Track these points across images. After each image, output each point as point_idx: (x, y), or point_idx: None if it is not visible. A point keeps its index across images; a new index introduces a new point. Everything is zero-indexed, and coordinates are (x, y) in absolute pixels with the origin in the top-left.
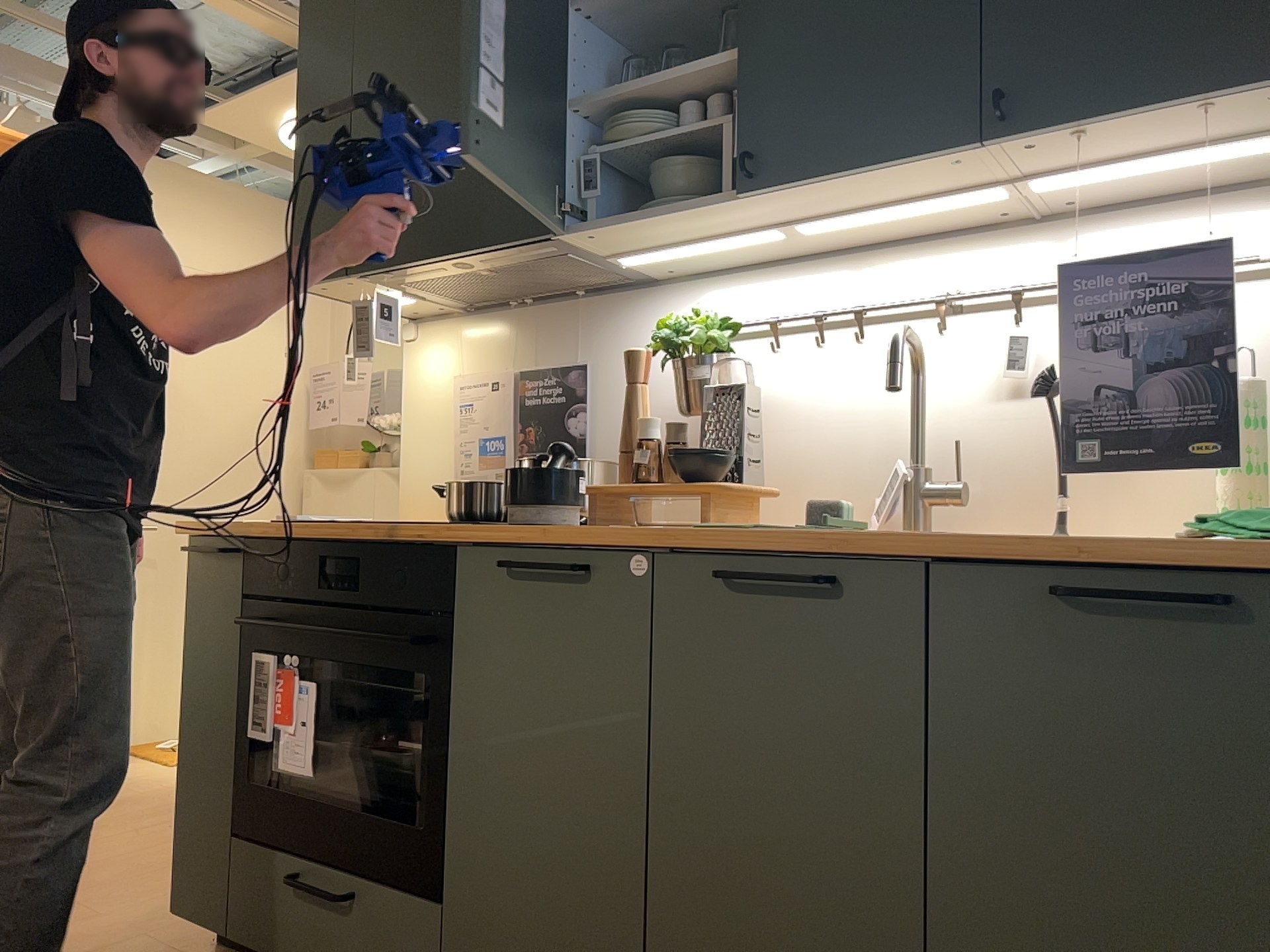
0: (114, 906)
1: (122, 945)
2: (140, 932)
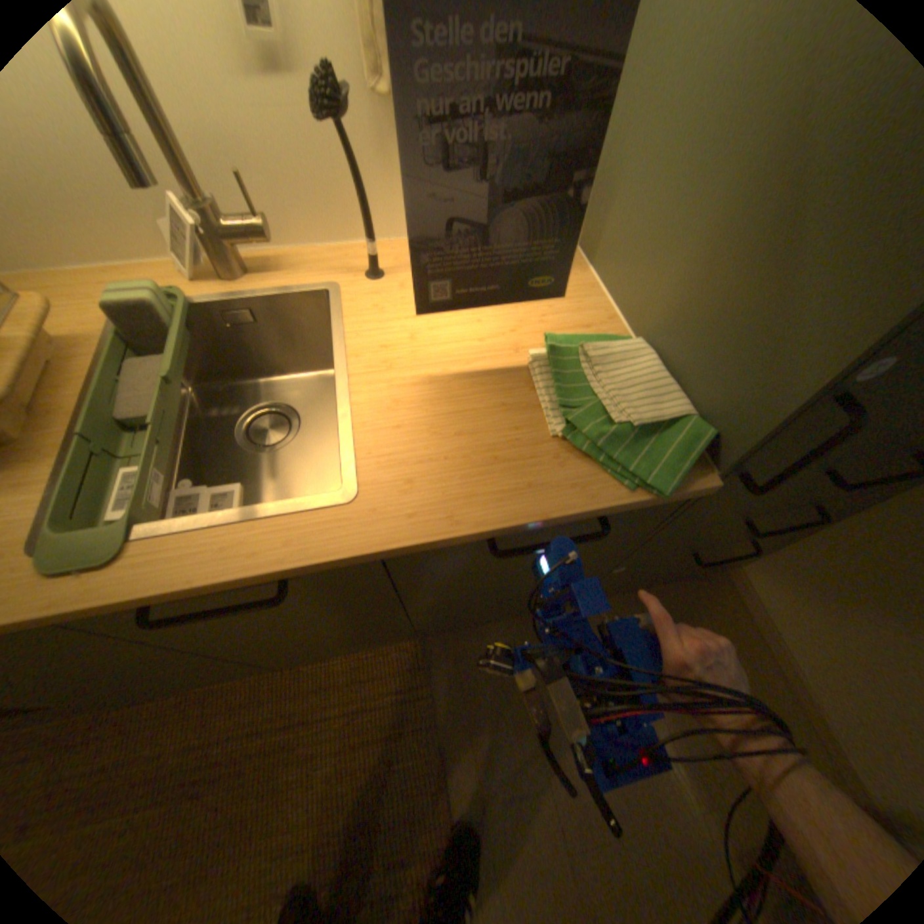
0: None
1: None
2: None
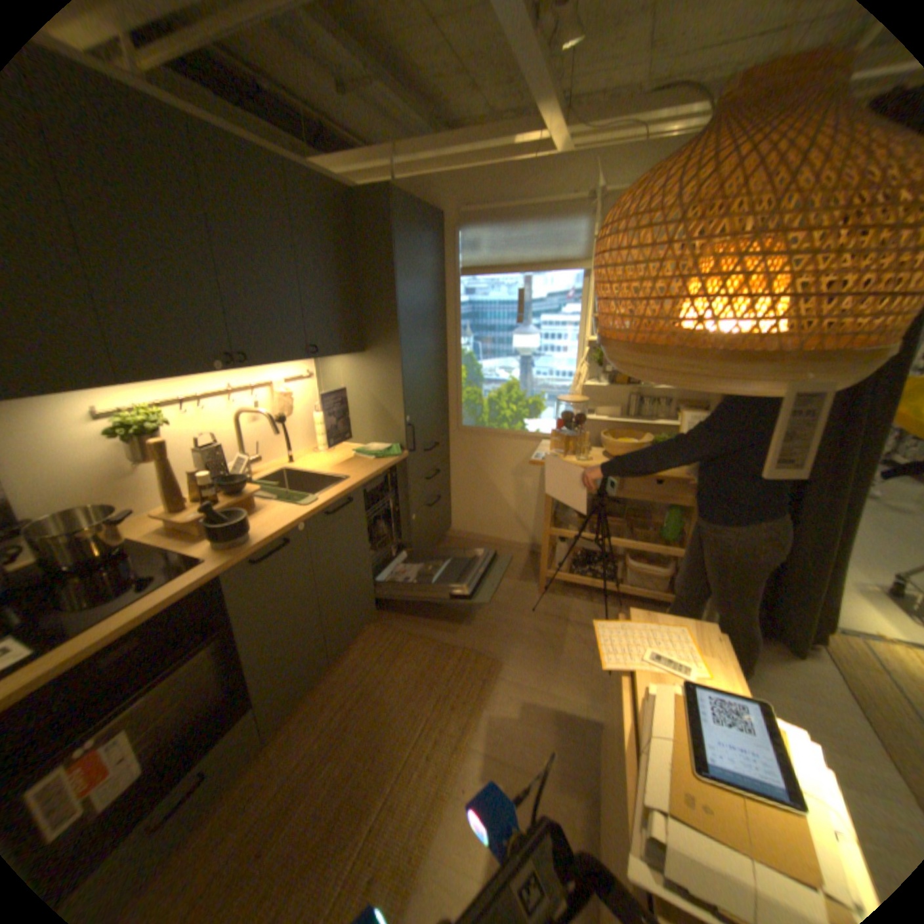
0: None
1: None
2: None
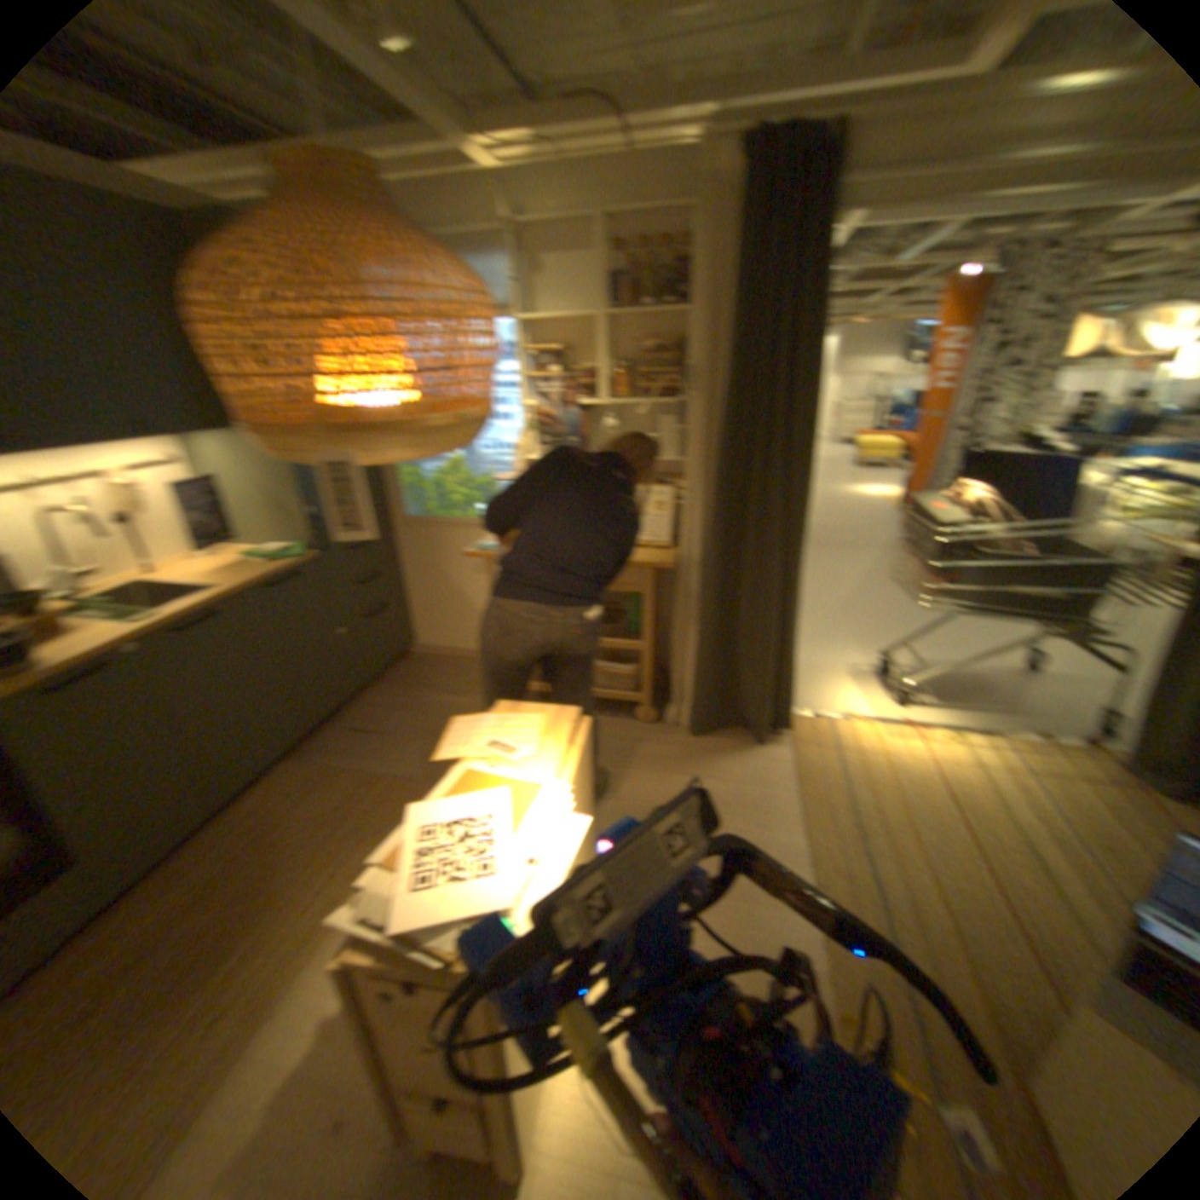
0: None
1: None
2: None
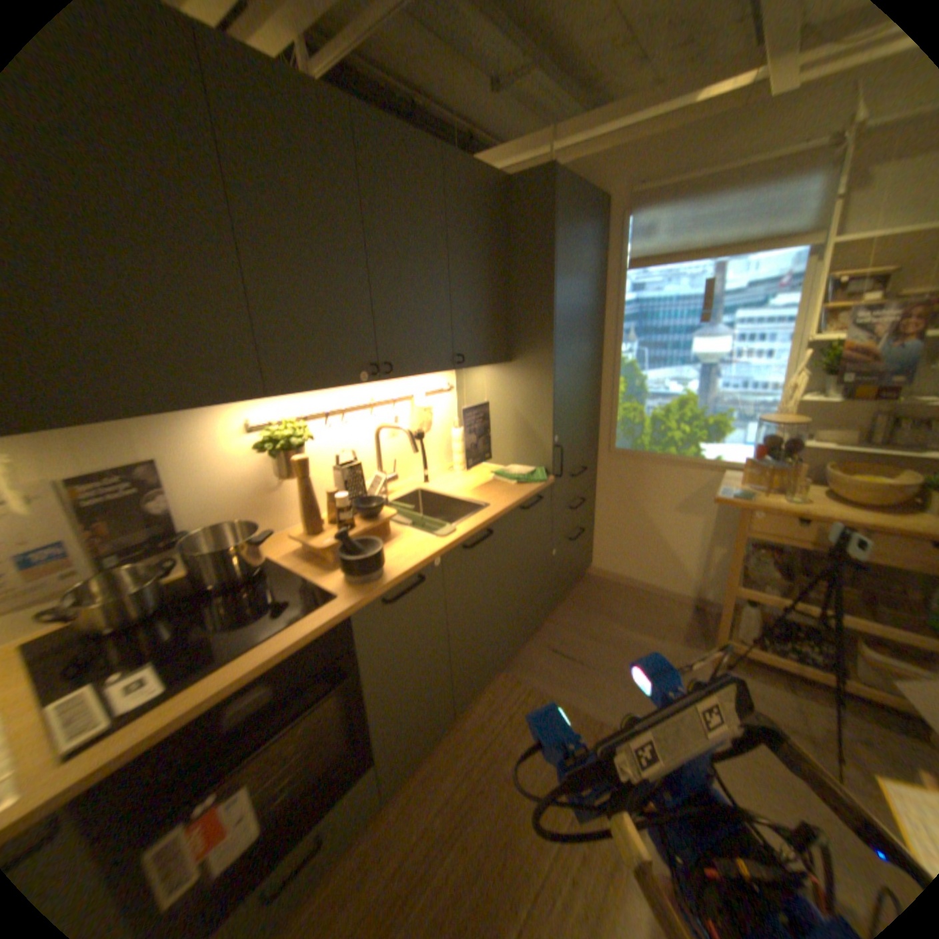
0: None
1: None
2: None
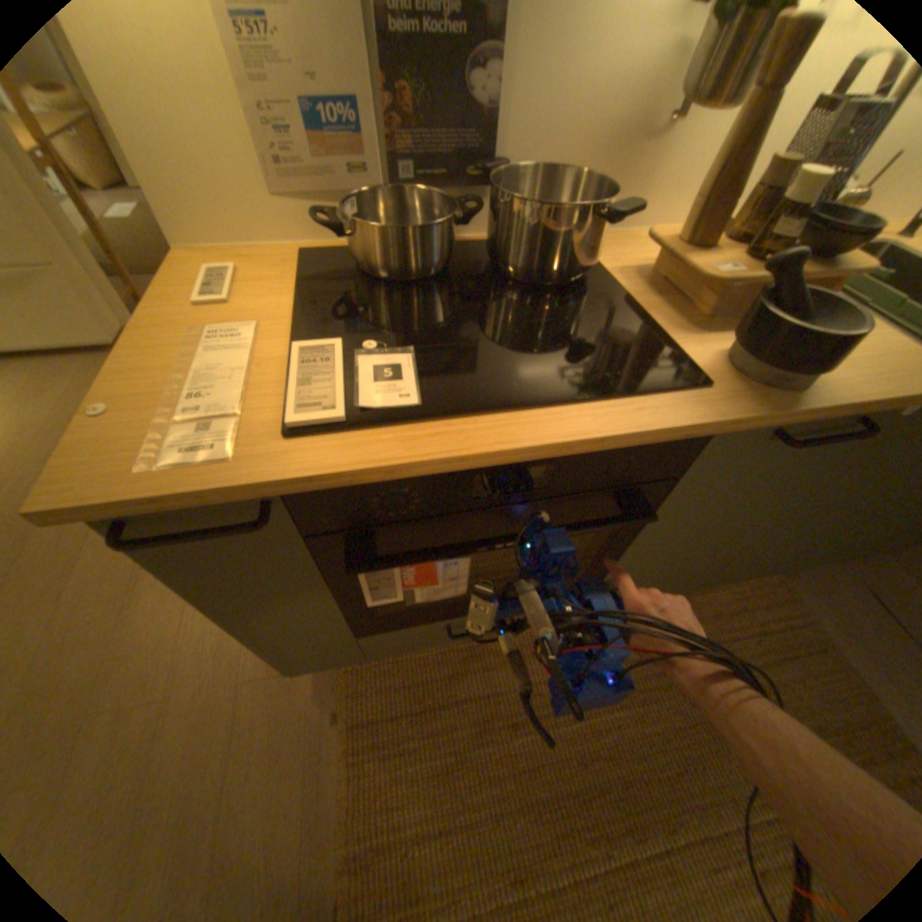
0: (153, 683)
1: (238, 705)
2: (226, 684)
